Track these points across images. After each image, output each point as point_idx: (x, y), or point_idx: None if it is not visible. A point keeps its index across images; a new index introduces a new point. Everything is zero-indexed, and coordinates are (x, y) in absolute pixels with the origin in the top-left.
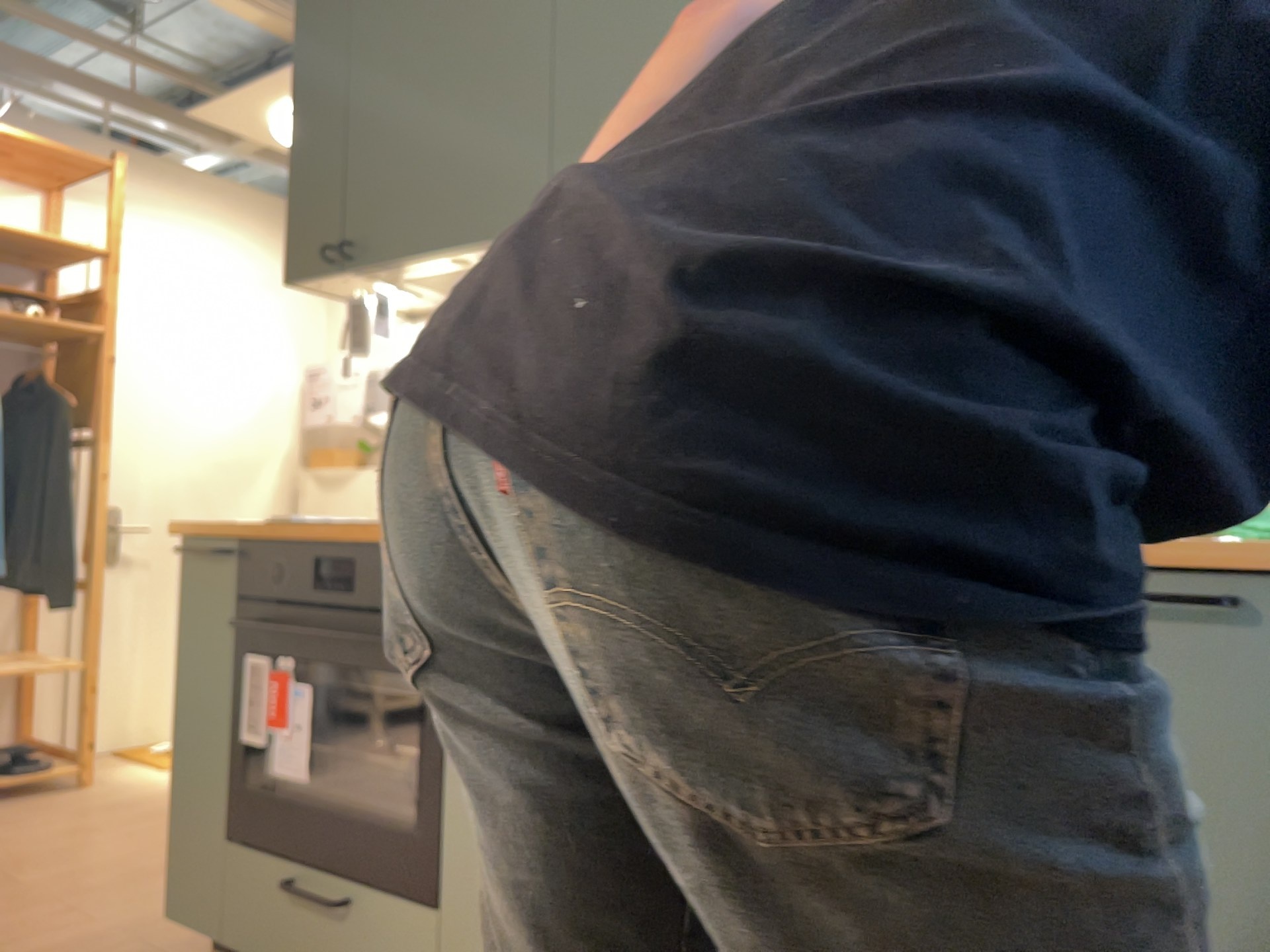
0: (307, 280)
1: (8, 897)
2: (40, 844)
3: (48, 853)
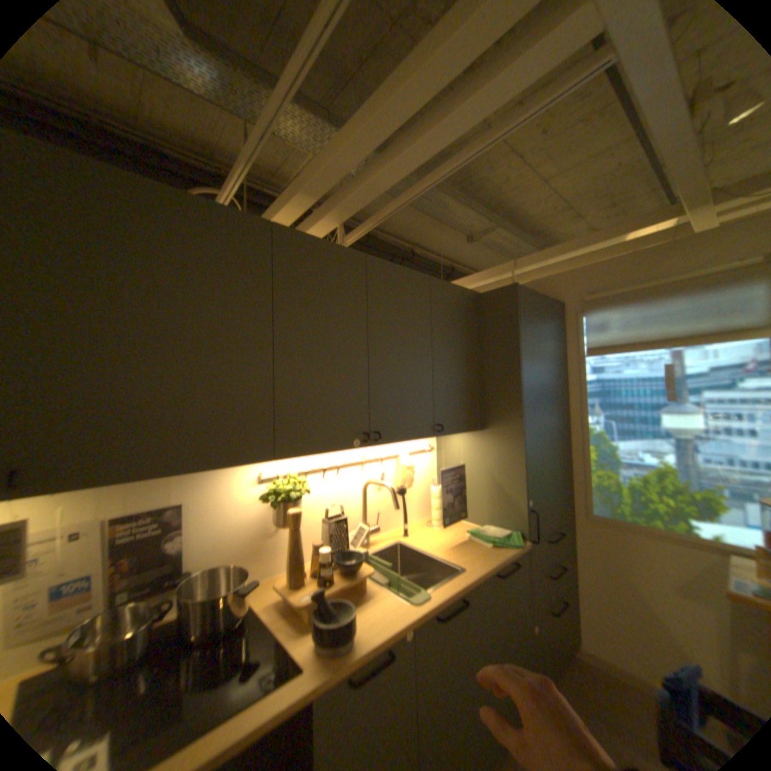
0: None
1: None
2: None
3: None
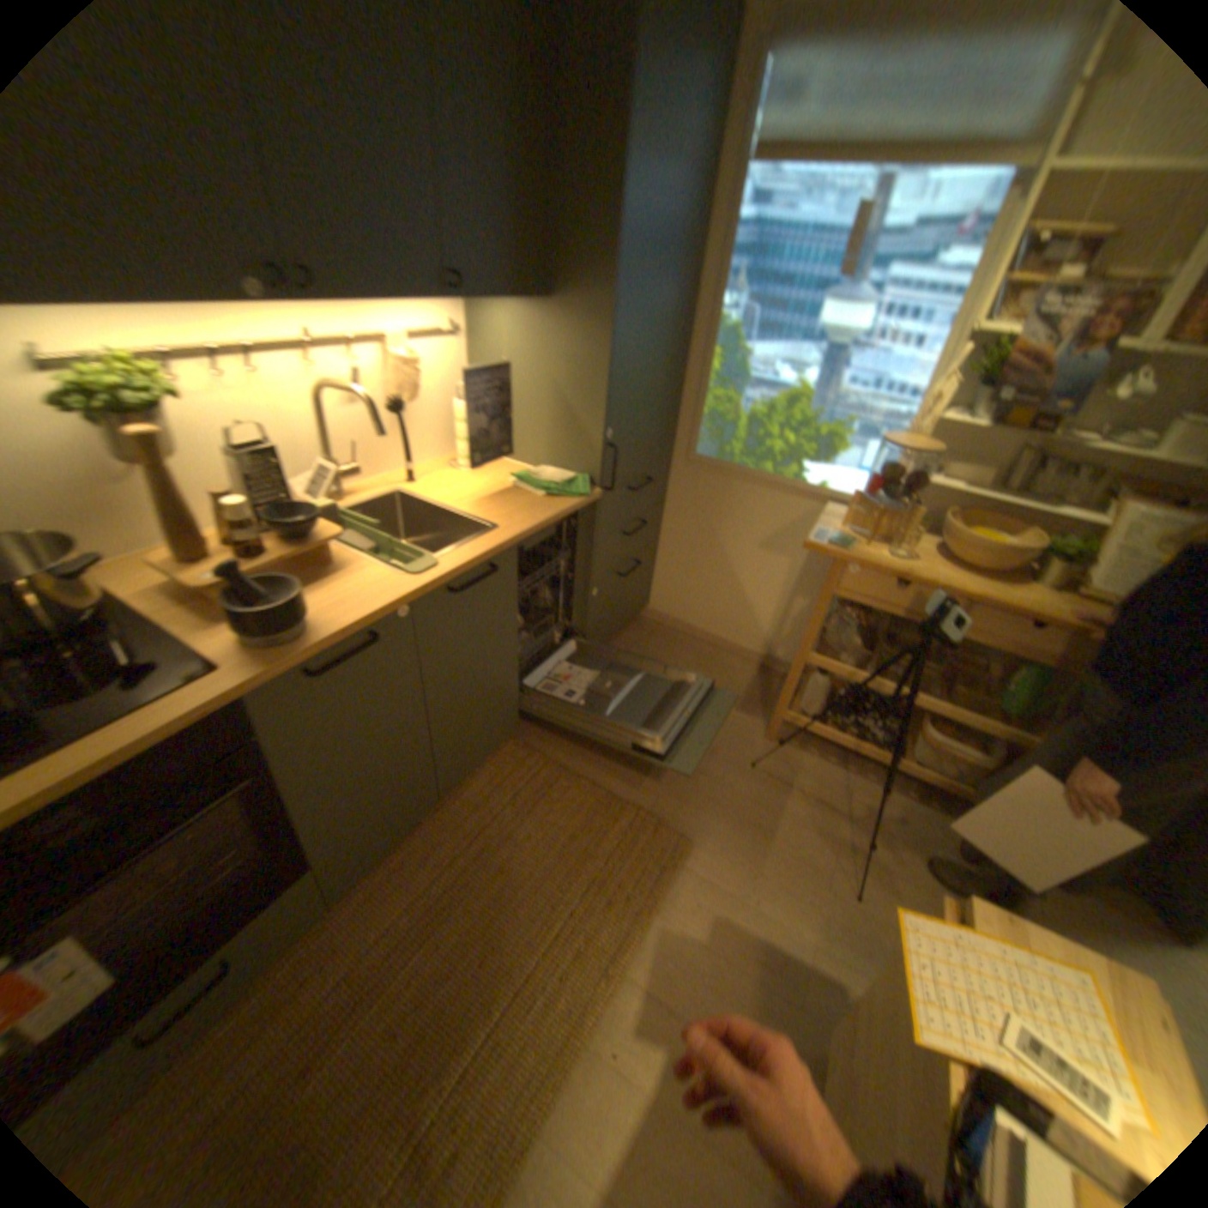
0: None
1: None
2: None
3: None
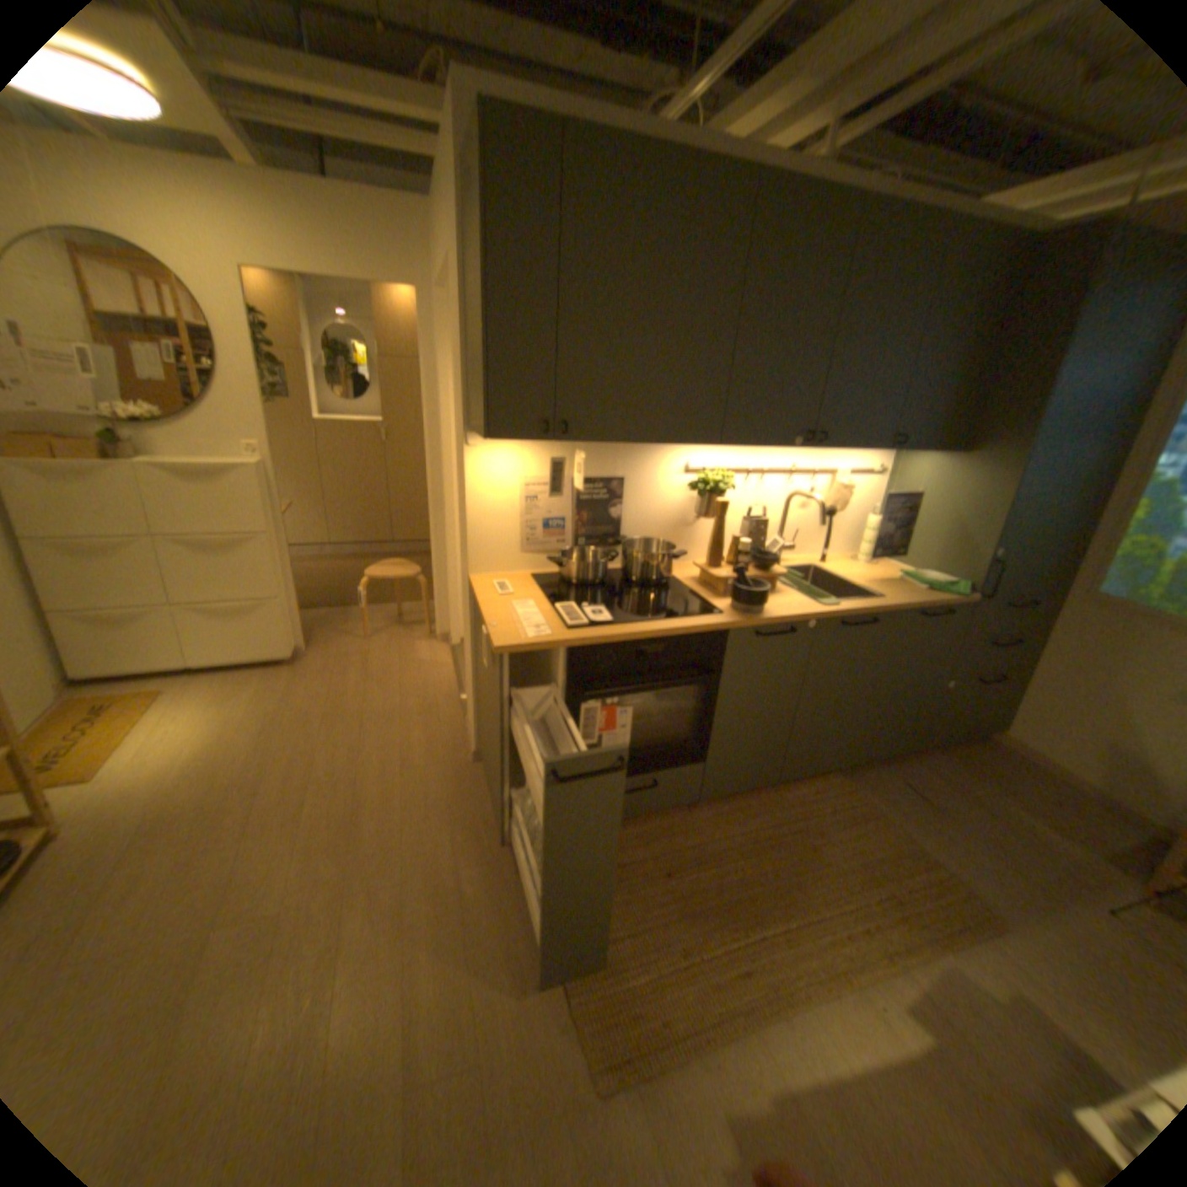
0: (505, 438)
1: (298, 921)
2: (190, 889)
3: (222, 886)
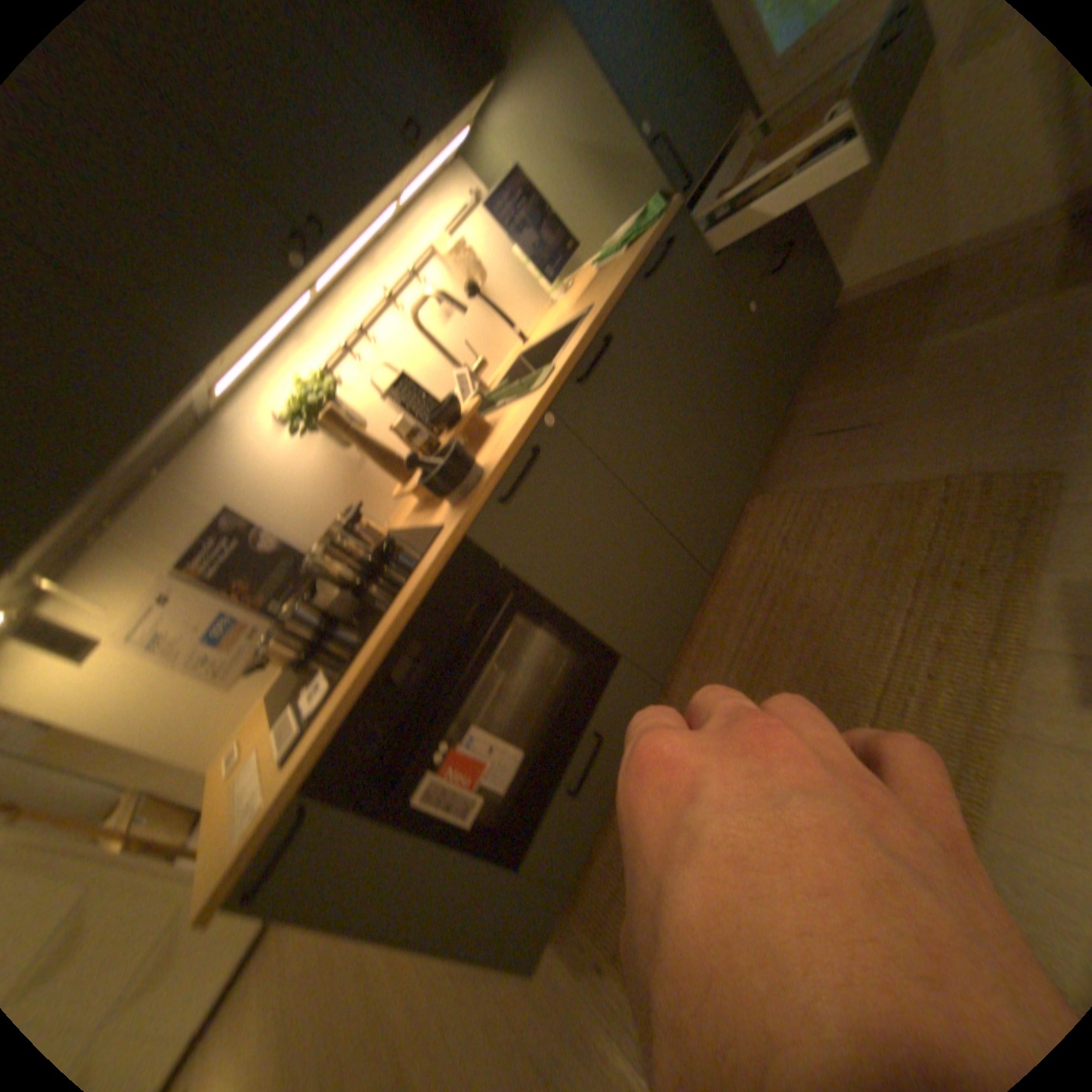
0: None
1: None
2: None
3: None
